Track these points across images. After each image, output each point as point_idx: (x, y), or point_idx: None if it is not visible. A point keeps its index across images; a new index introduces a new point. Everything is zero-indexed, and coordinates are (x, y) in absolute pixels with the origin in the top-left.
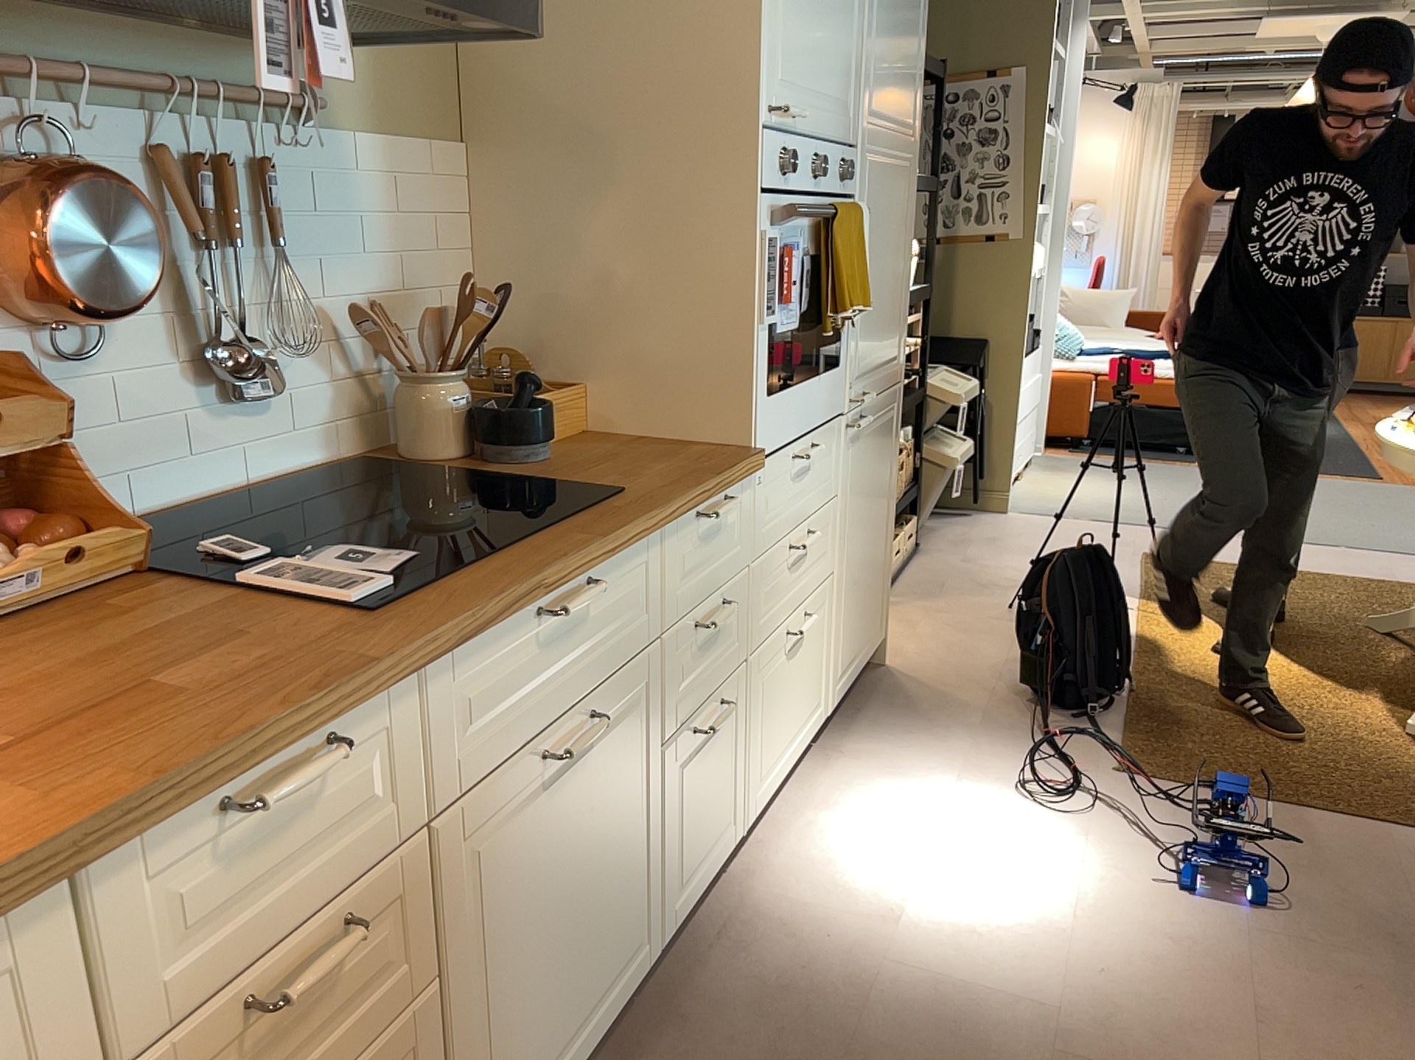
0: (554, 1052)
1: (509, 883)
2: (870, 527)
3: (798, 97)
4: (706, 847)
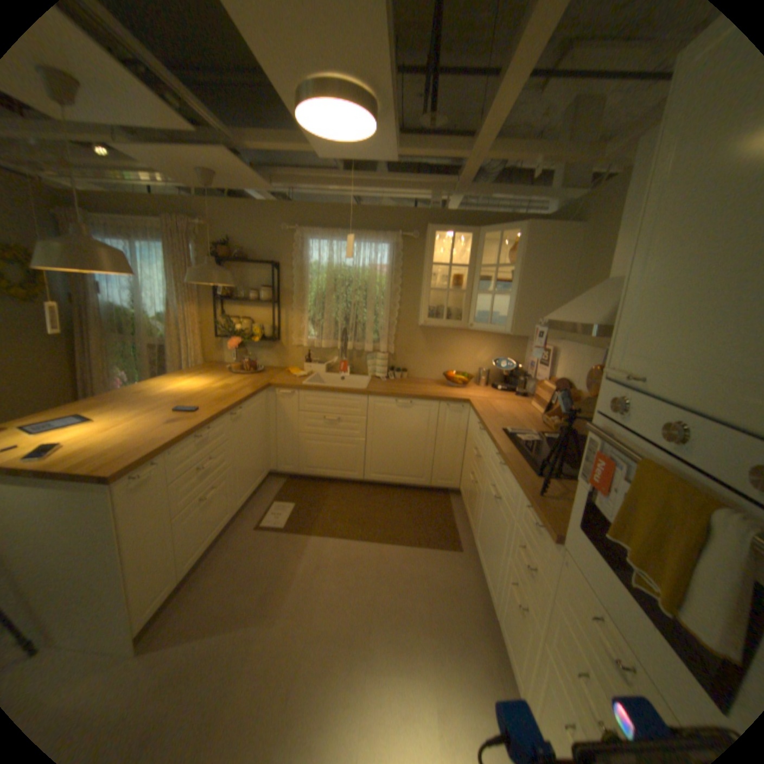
0: (484, 559)
1: (487, 499)
2: None
3: (658, 365)
4: (513, 654)
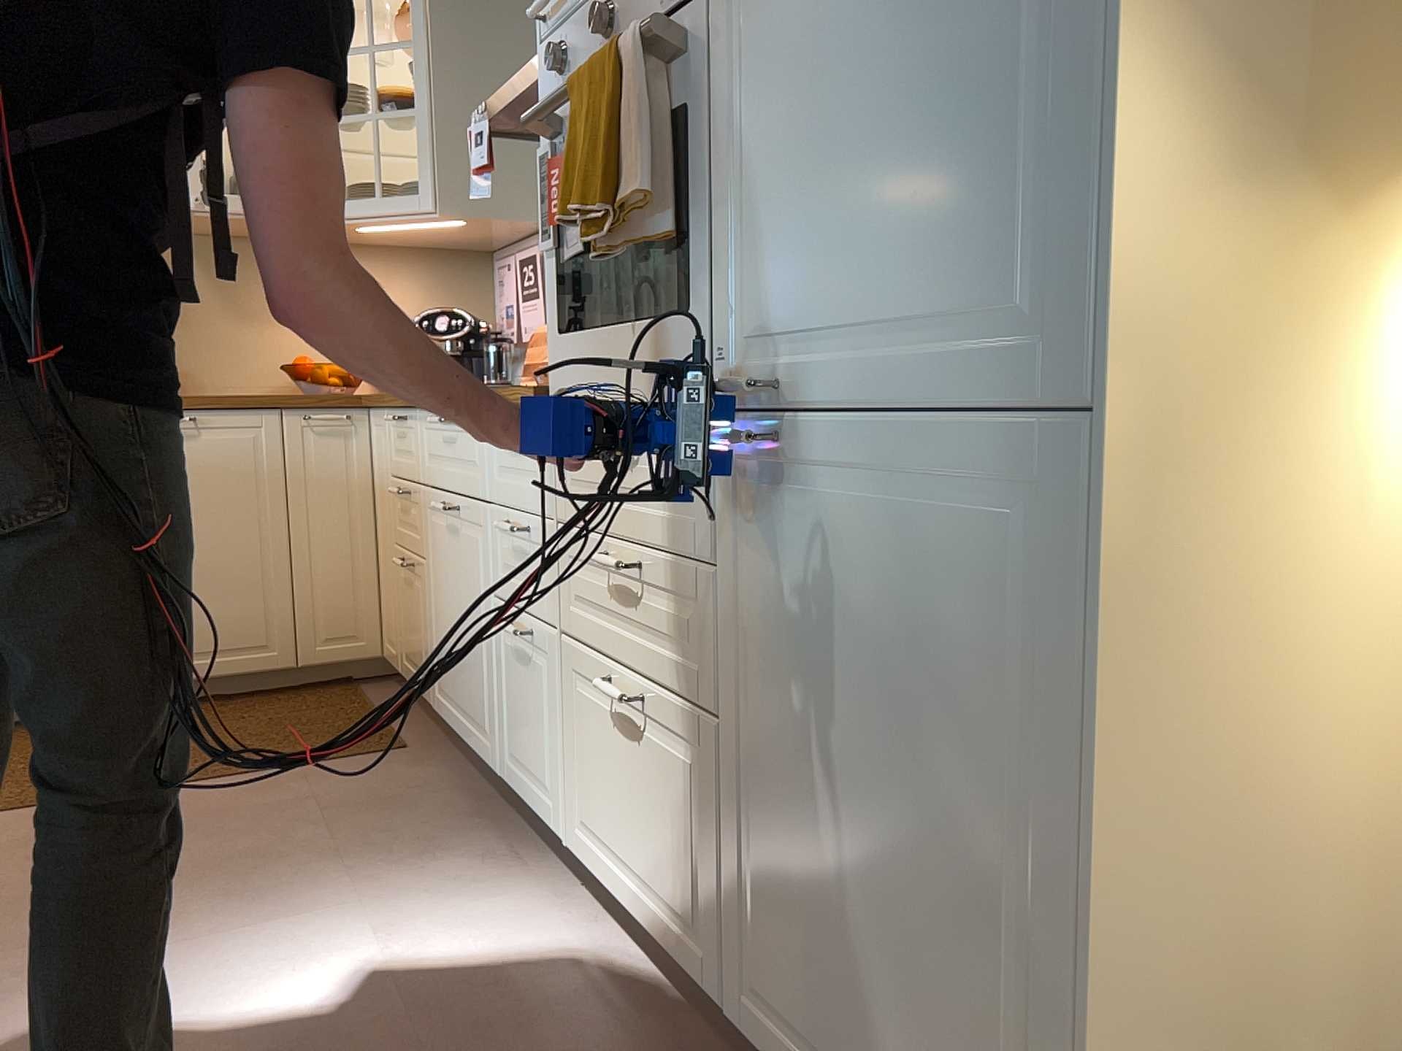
0: (454, 704)
1: (438, 557)
2: (888, 796)
3: None
4: (531, 776)
